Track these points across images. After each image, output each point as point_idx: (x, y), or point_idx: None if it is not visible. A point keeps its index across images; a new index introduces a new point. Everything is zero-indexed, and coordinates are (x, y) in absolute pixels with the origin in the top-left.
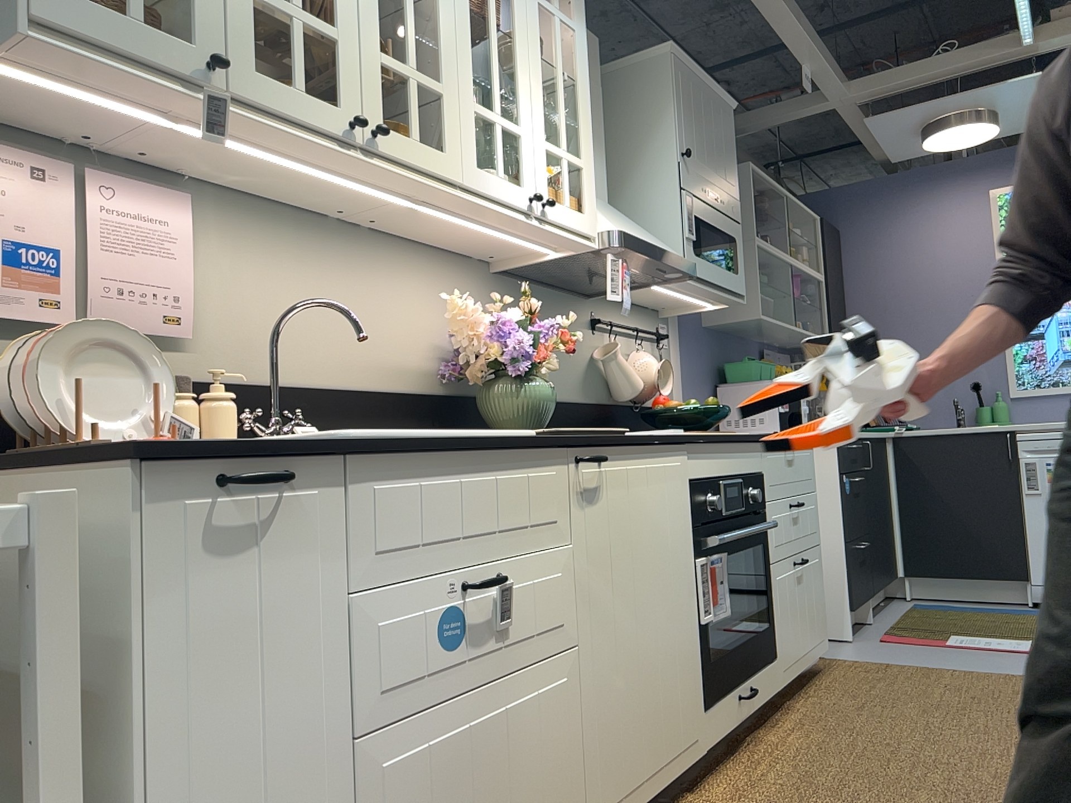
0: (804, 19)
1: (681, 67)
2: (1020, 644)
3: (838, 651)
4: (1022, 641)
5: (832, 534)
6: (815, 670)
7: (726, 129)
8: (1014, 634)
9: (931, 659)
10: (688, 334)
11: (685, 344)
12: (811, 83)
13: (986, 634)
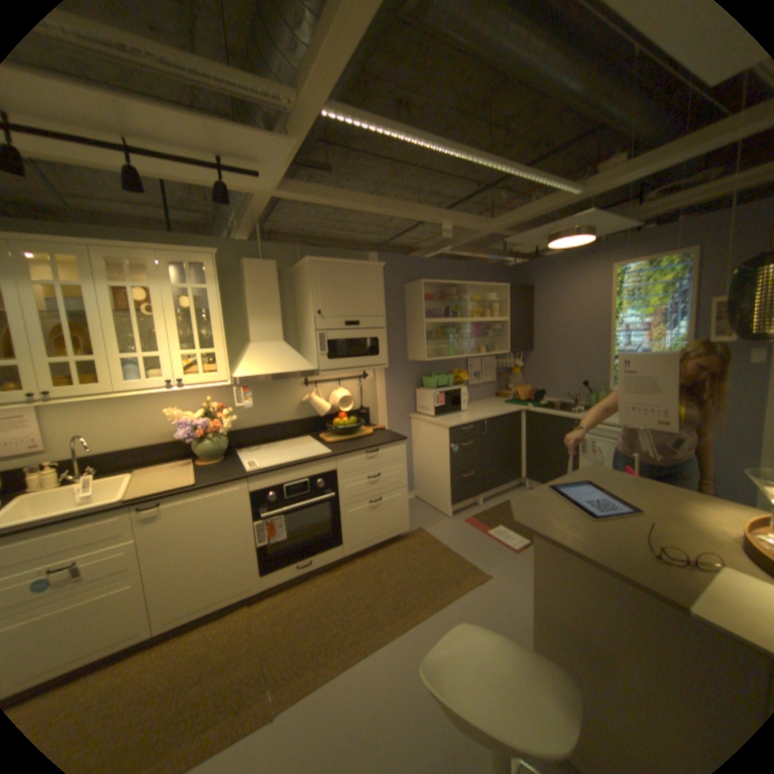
0: (422, 207)
1: (318, 266)
2: (519, 545)
3: (434, 525)
4: (525, 542)
5: (445, 470)
6: (402, 538)
7: (370, 282)
8: (529, 535)
9: (462, 544)
10: (390, 369)
11: (387, 374)
12: (452, 232)
13: (516, 531)
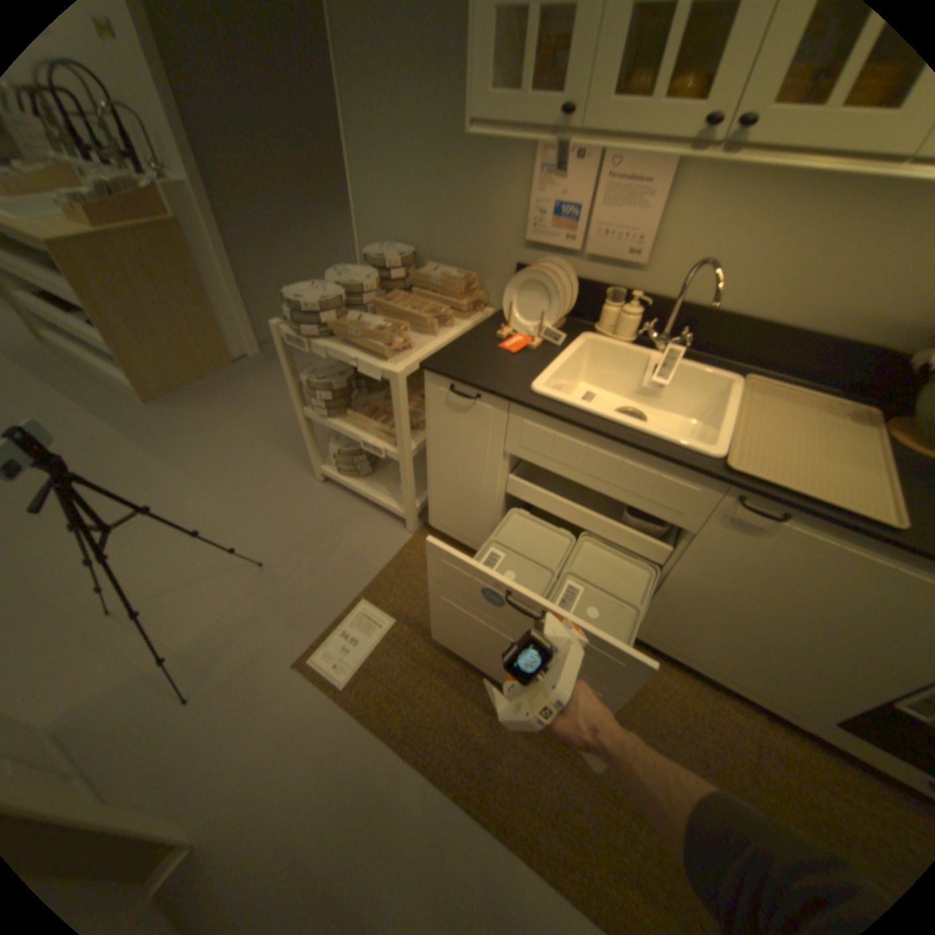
0: None
1: None
2: None
3: None
4: None
5: None
6: None
7: None
8: None
9: None
10: None
11: None
12: None
13: None
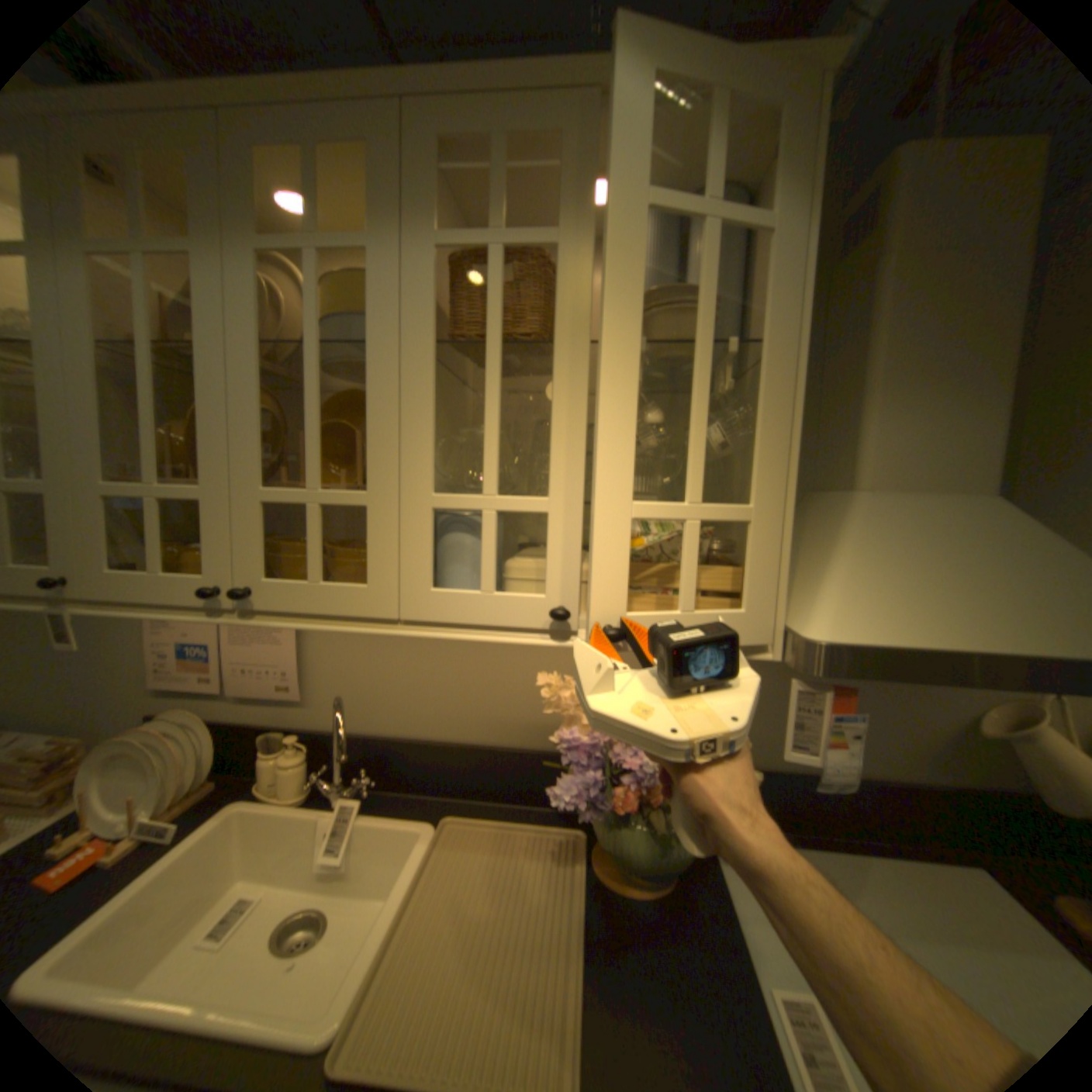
0: None
1: None
2: None
3: None
4: None
5: None
6: None
7: None
8: None
9: None
10: None
11: None
12: None
13: None
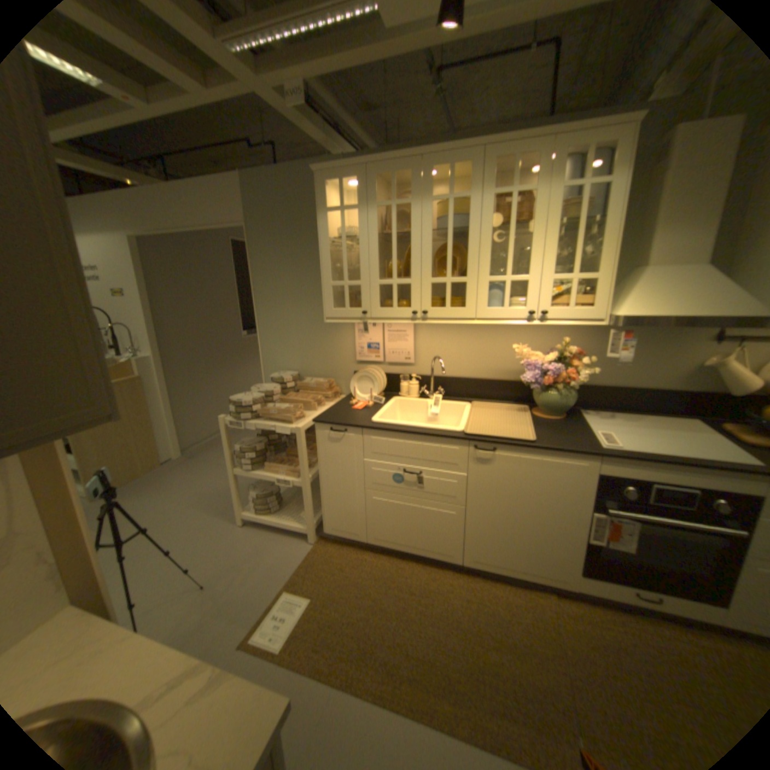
0: None
1: None
2: None
3: None
4: None
5: None
6: None
7: None
8: None
9: None
10: None
11: None
12: None
13: None
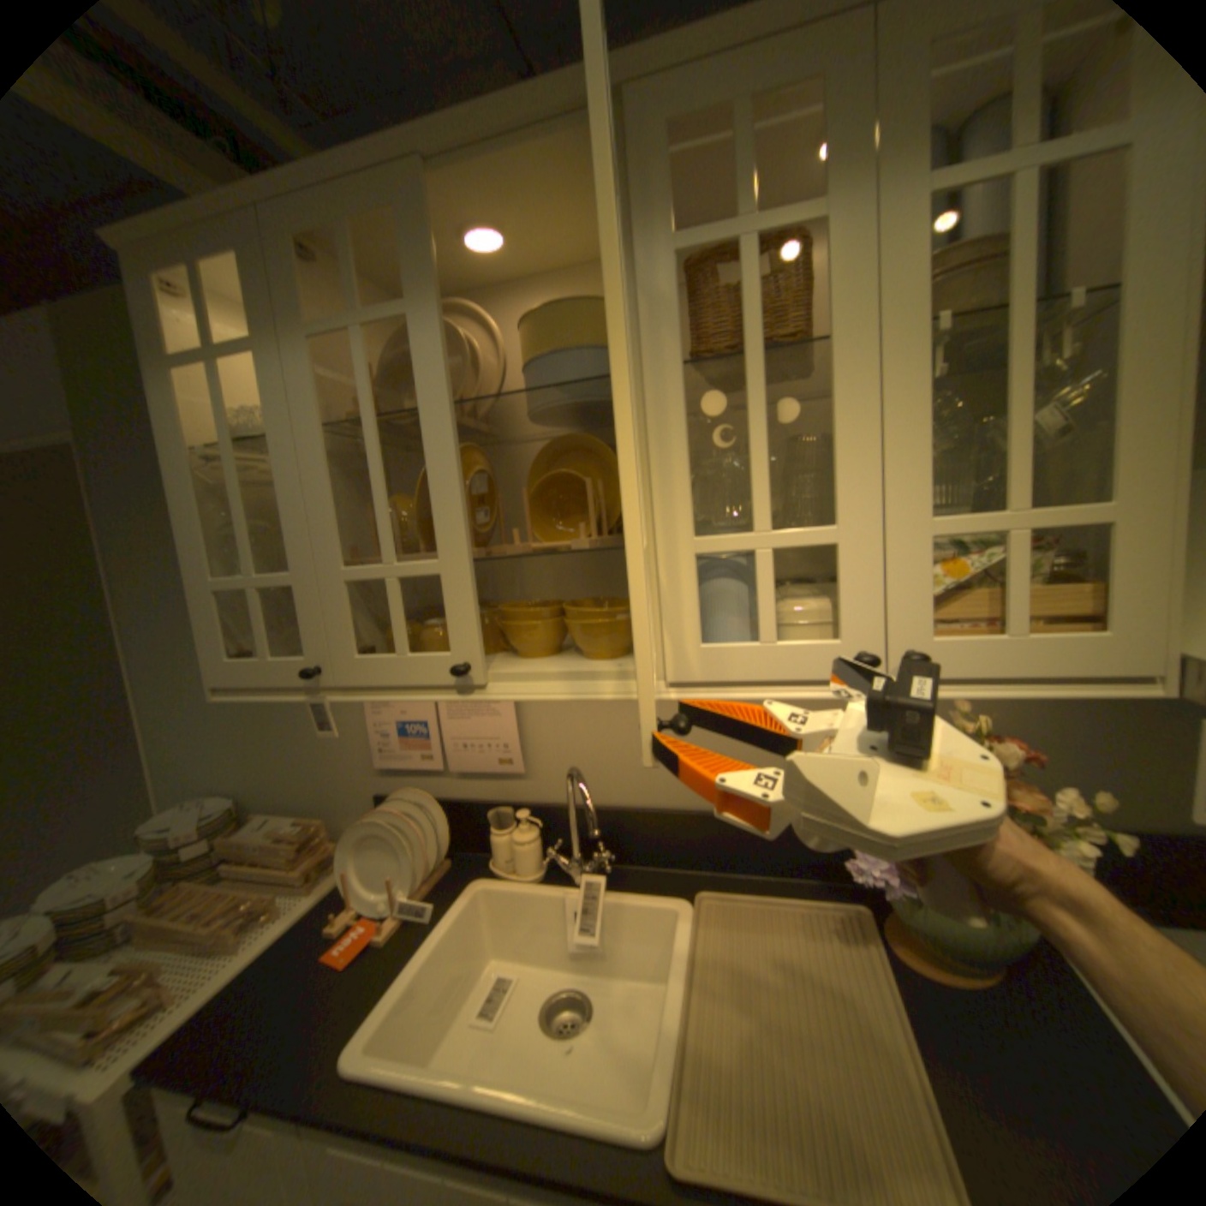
0: None
1: None
2: None
3: None
4: None
5: None
6: None
7: None
8: None
9: None
10: None
11: None
12: None
13: None
